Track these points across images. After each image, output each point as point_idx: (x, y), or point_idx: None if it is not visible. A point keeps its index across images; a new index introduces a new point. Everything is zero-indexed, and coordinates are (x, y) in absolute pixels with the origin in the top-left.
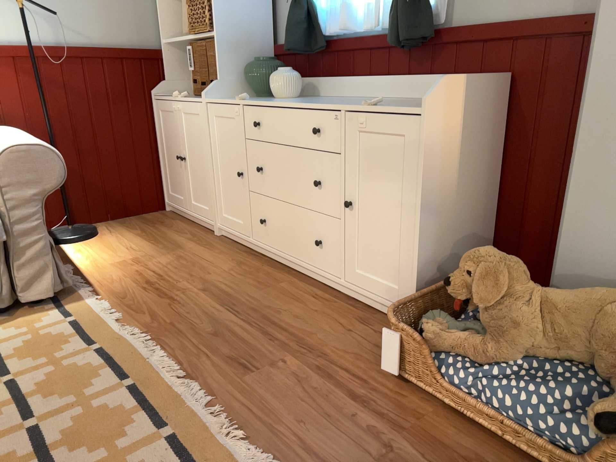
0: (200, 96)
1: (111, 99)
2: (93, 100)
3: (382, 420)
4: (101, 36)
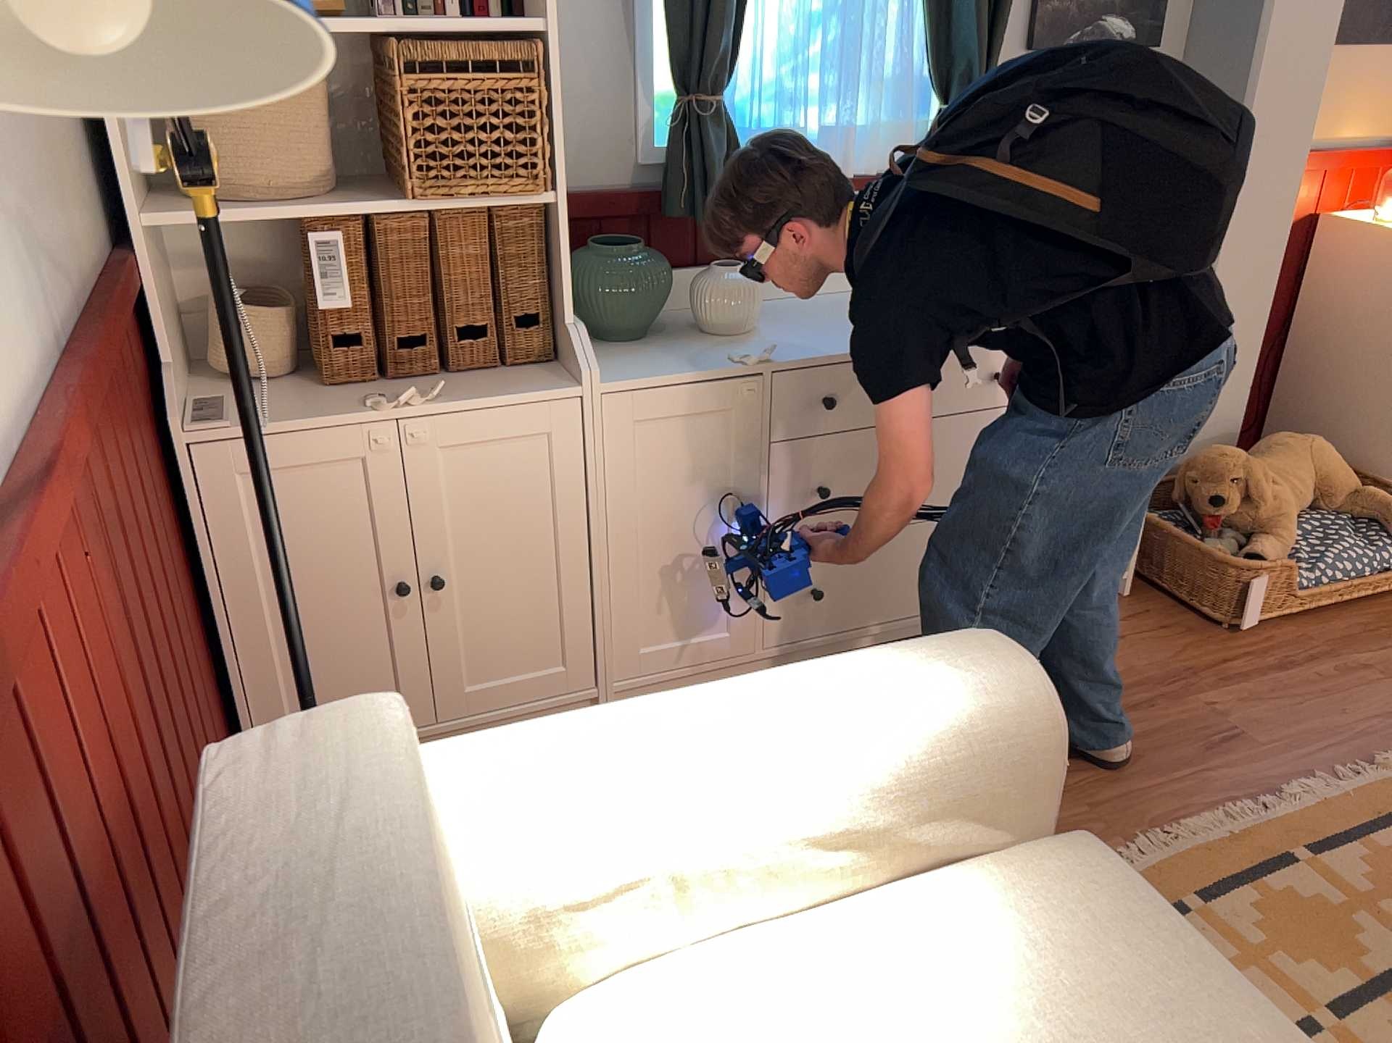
0: (375, 379)
1: (141, 501)
2: (134, 530)
3: (1322, 661)
4: (65, 252)
